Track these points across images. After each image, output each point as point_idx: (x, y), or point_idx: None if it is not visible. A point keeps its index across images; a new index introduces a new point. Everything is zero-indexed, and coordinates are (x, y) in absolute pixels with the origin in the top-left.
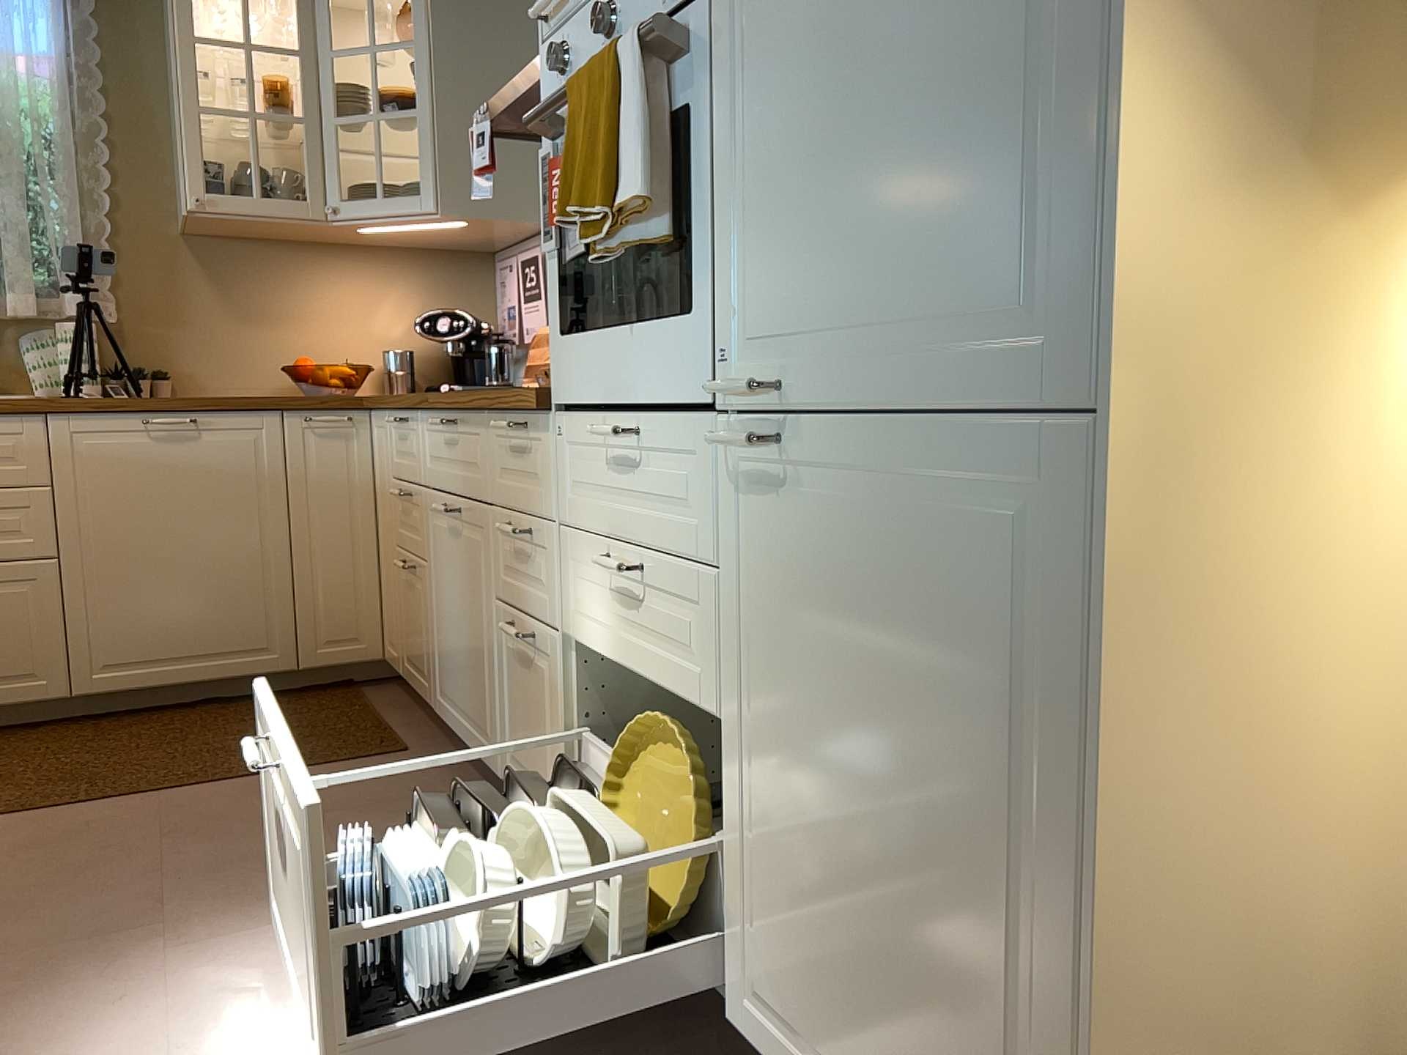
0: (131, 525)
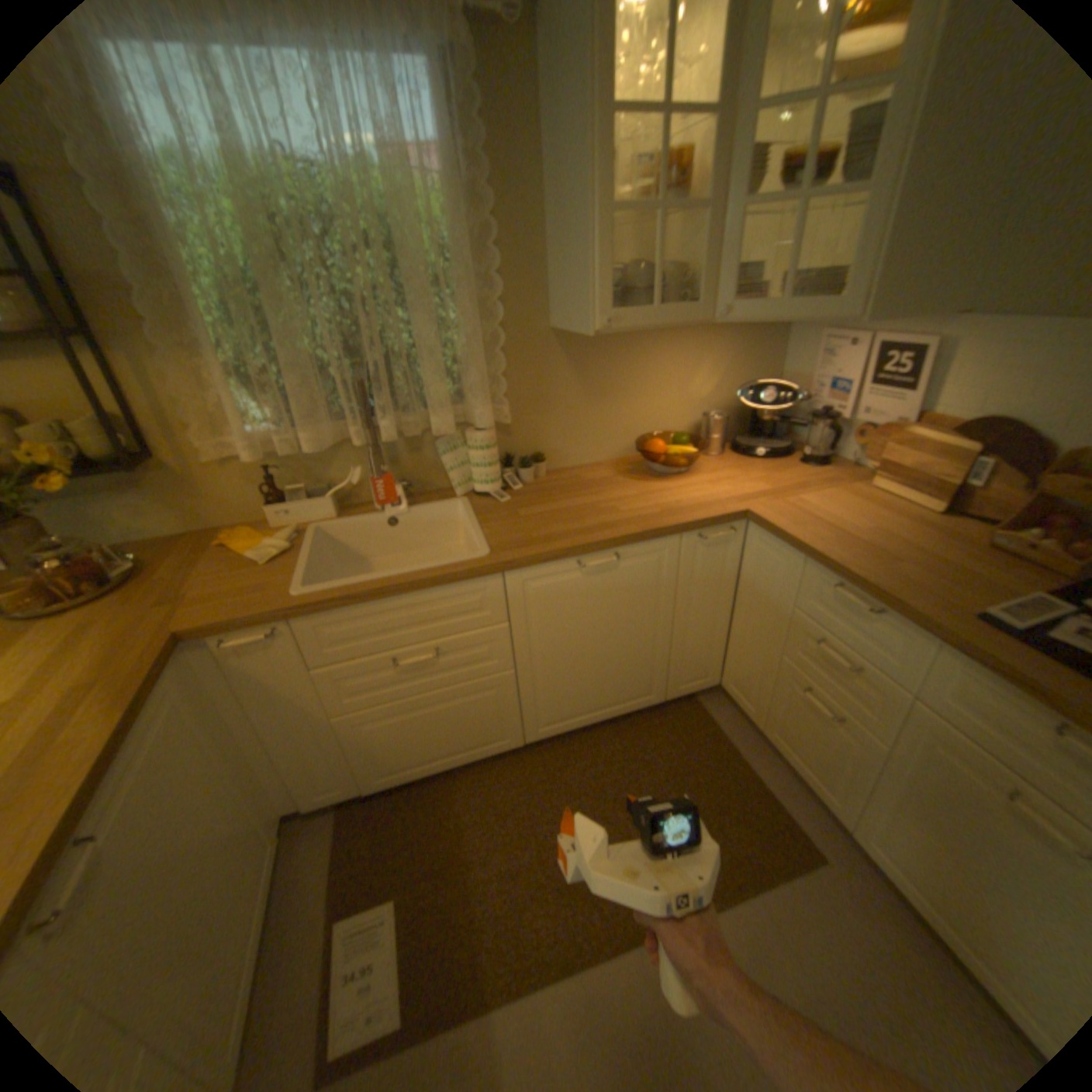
0: (566, 637)
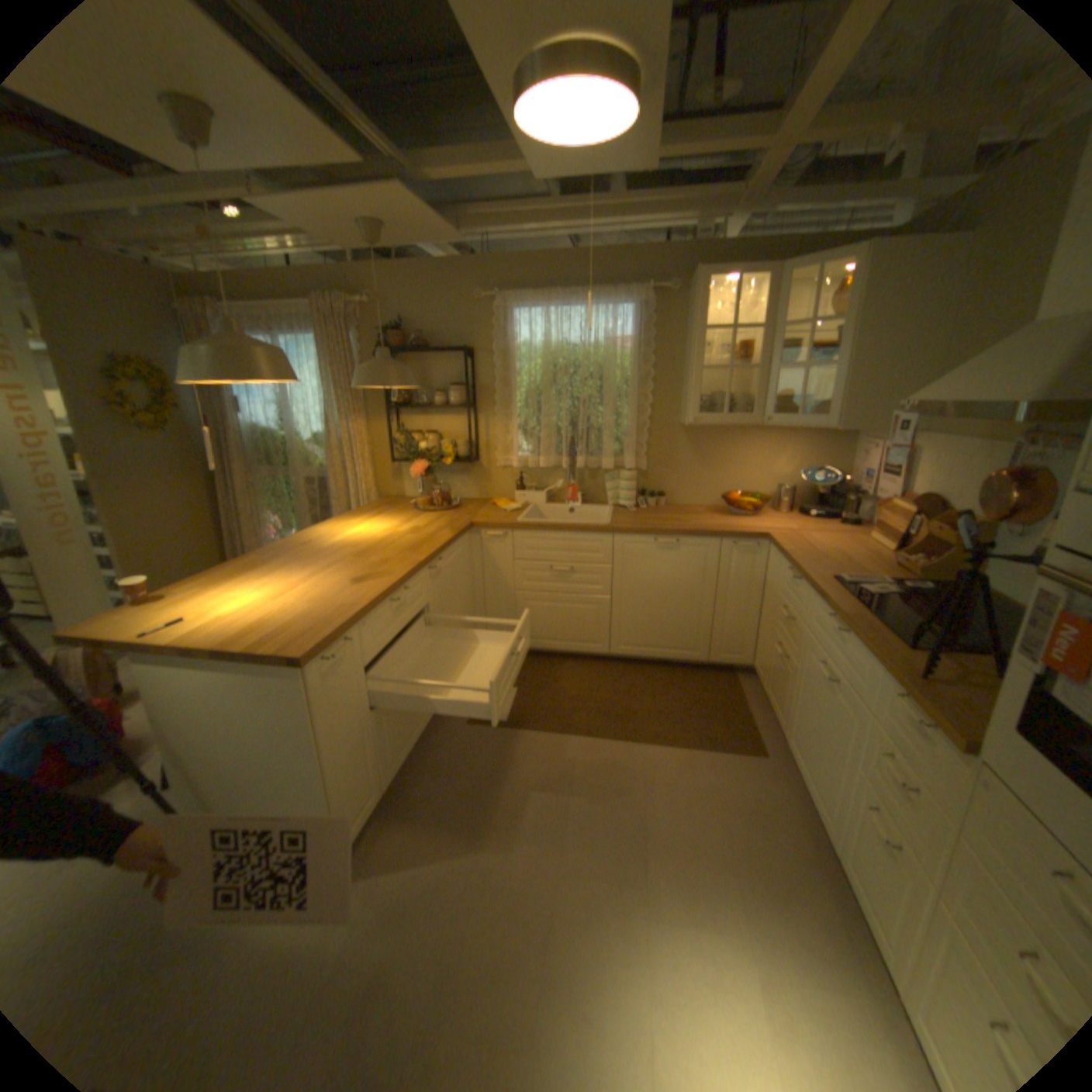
0: (642, 586)
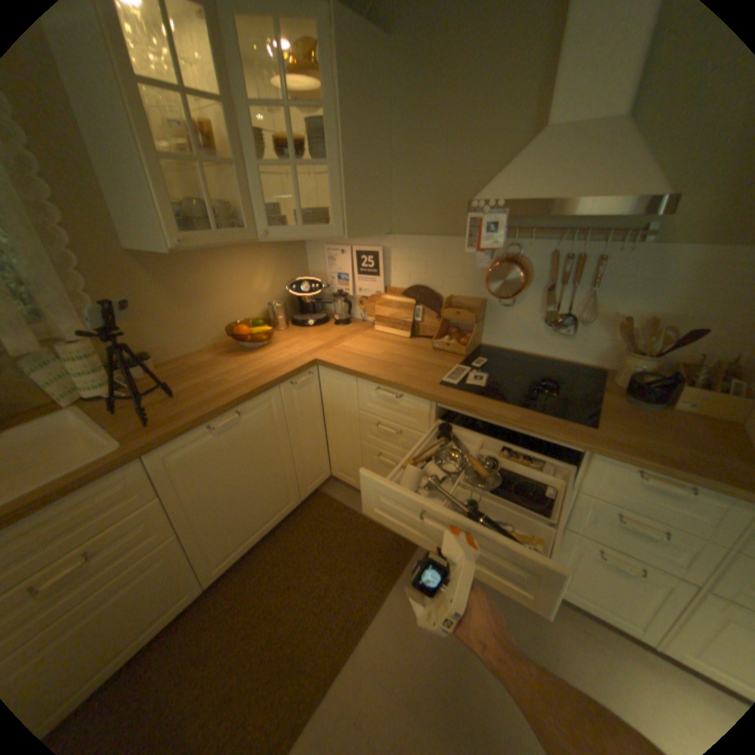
0: (214, 490)
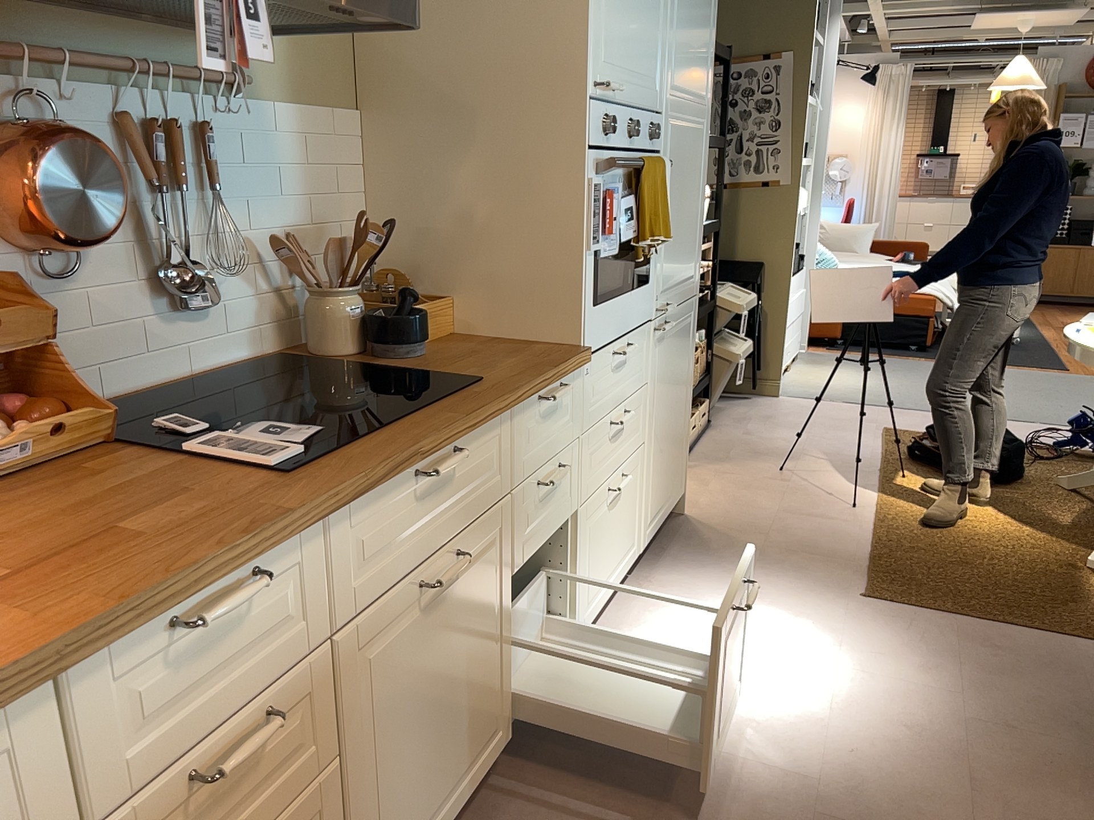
0: None
